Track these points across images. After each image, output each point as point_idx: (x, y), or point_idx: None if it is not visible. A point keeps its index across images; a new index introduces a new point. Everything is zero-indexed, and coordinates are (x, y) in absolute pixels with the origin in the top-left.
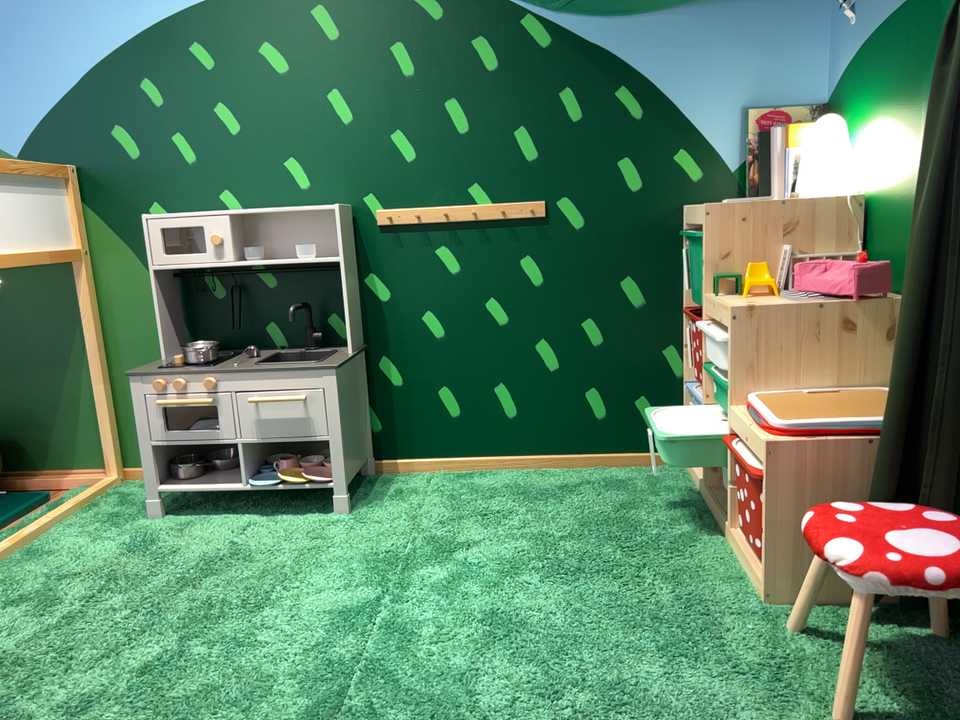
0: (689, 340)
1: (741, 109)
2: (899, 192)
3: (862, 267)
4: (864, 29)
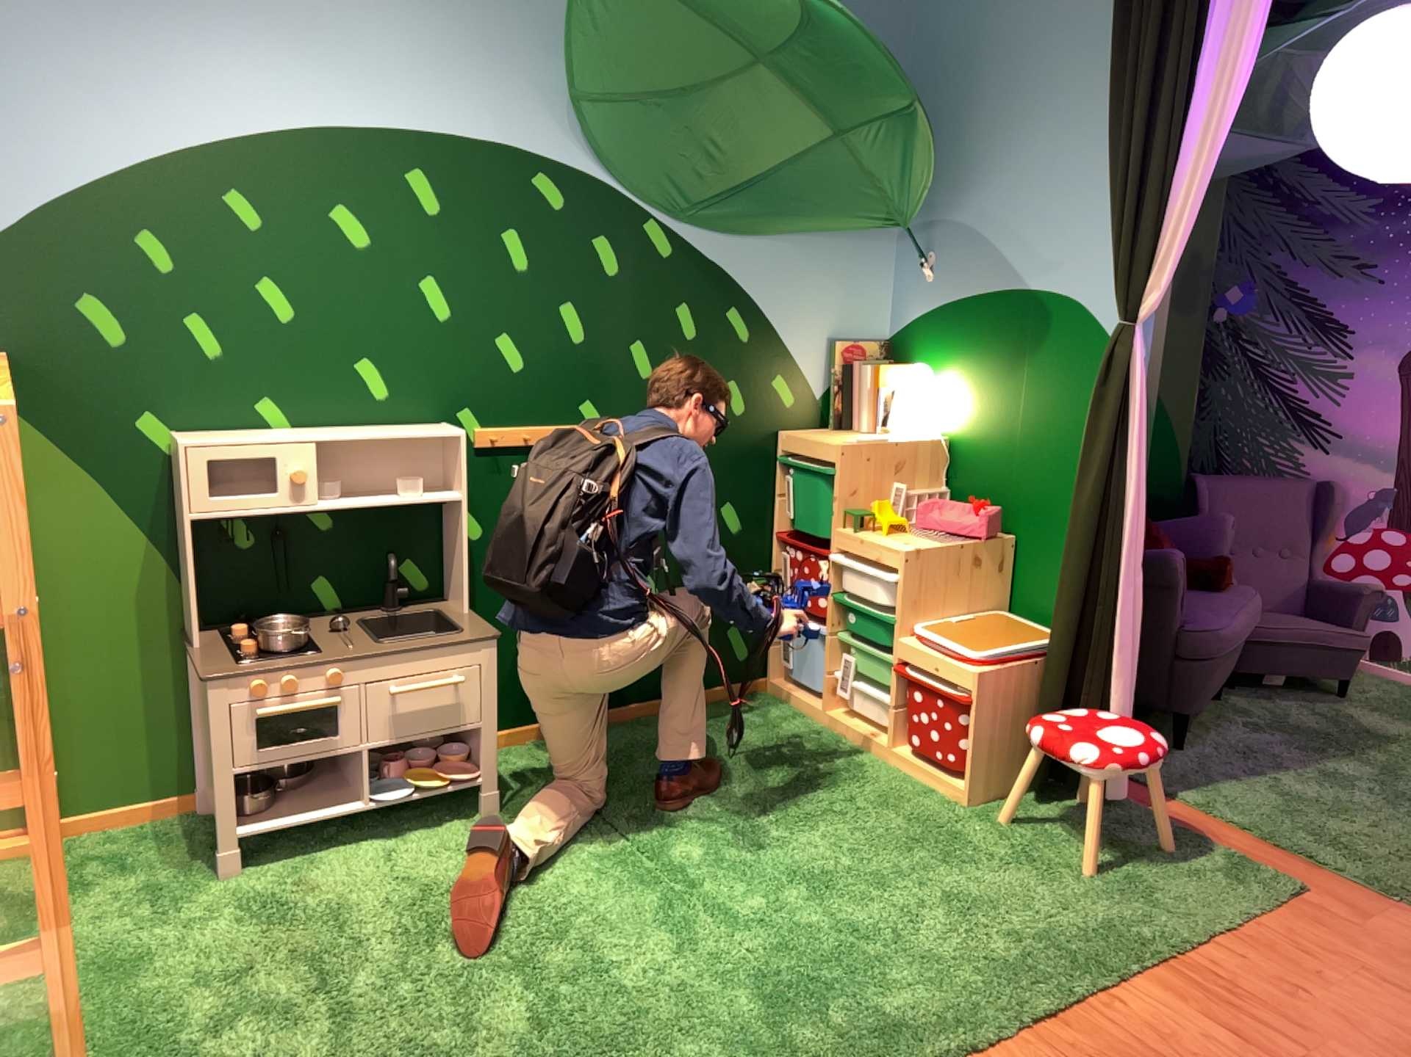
0: (776, 564)
1: (825, 342)
2: (986, 447)
3: (983, 514)
4: (942, 297)
